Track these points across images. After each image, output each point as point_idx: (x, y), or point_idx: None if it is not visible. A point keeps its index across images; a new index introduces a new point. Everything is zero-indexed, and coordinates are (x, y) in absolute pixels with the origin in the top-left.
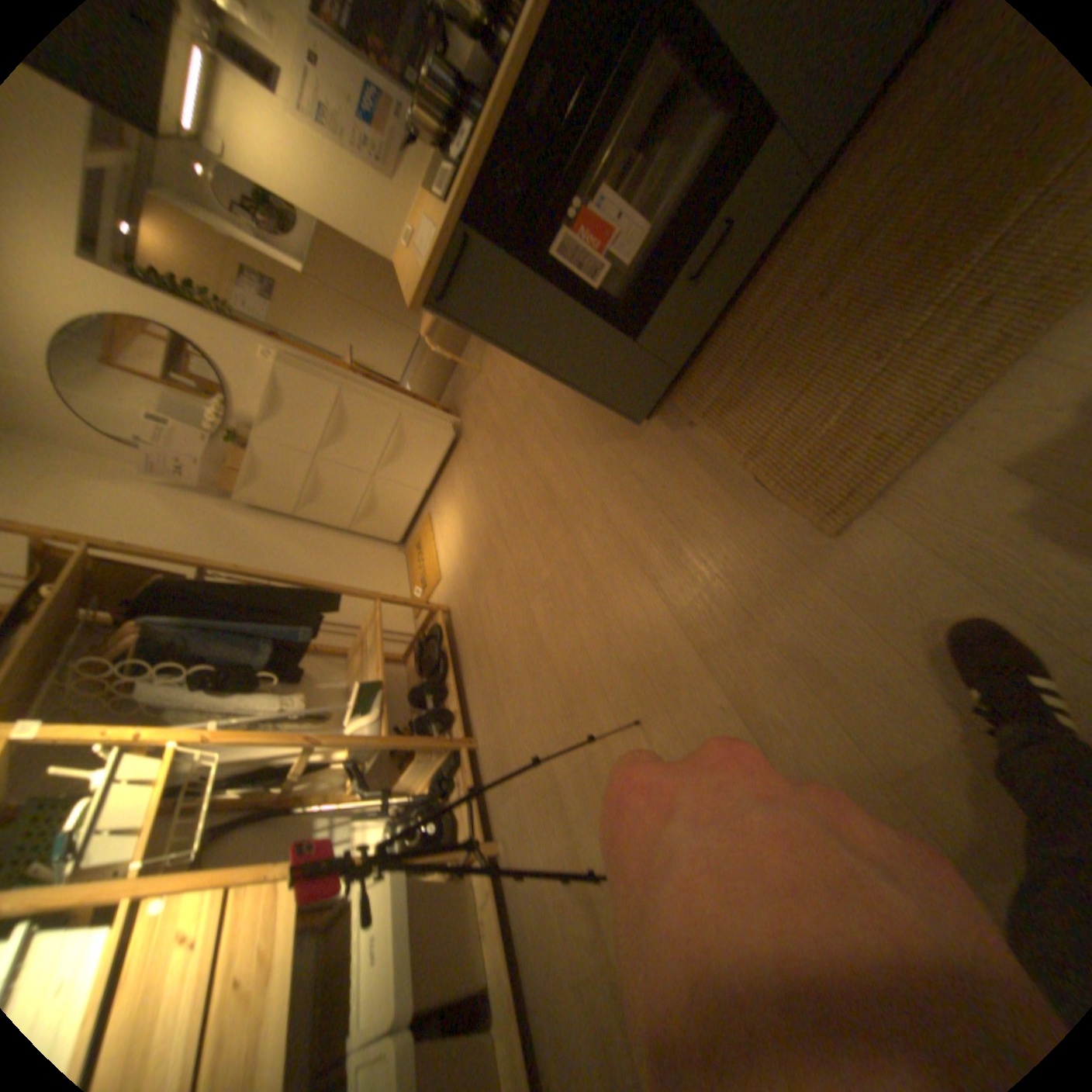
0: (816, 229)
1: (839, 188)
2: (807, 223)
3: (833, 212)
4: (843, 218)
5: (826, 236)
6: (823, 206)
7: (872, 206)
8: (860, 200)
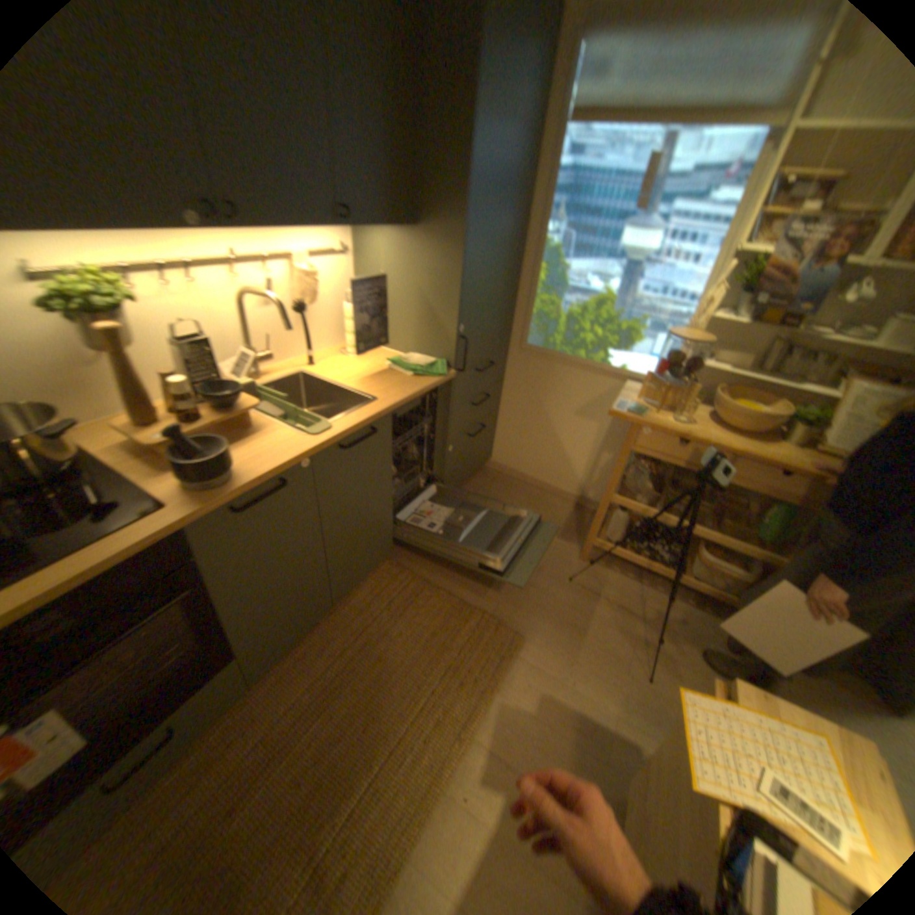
0: (236, 734)
1: (259, 701)
2: (230, 722)
3: (251, 723)
4: (257, 734)
5: (242, 746)
6: (245, 712)
7: (278, 734)
8: (272, 723)
